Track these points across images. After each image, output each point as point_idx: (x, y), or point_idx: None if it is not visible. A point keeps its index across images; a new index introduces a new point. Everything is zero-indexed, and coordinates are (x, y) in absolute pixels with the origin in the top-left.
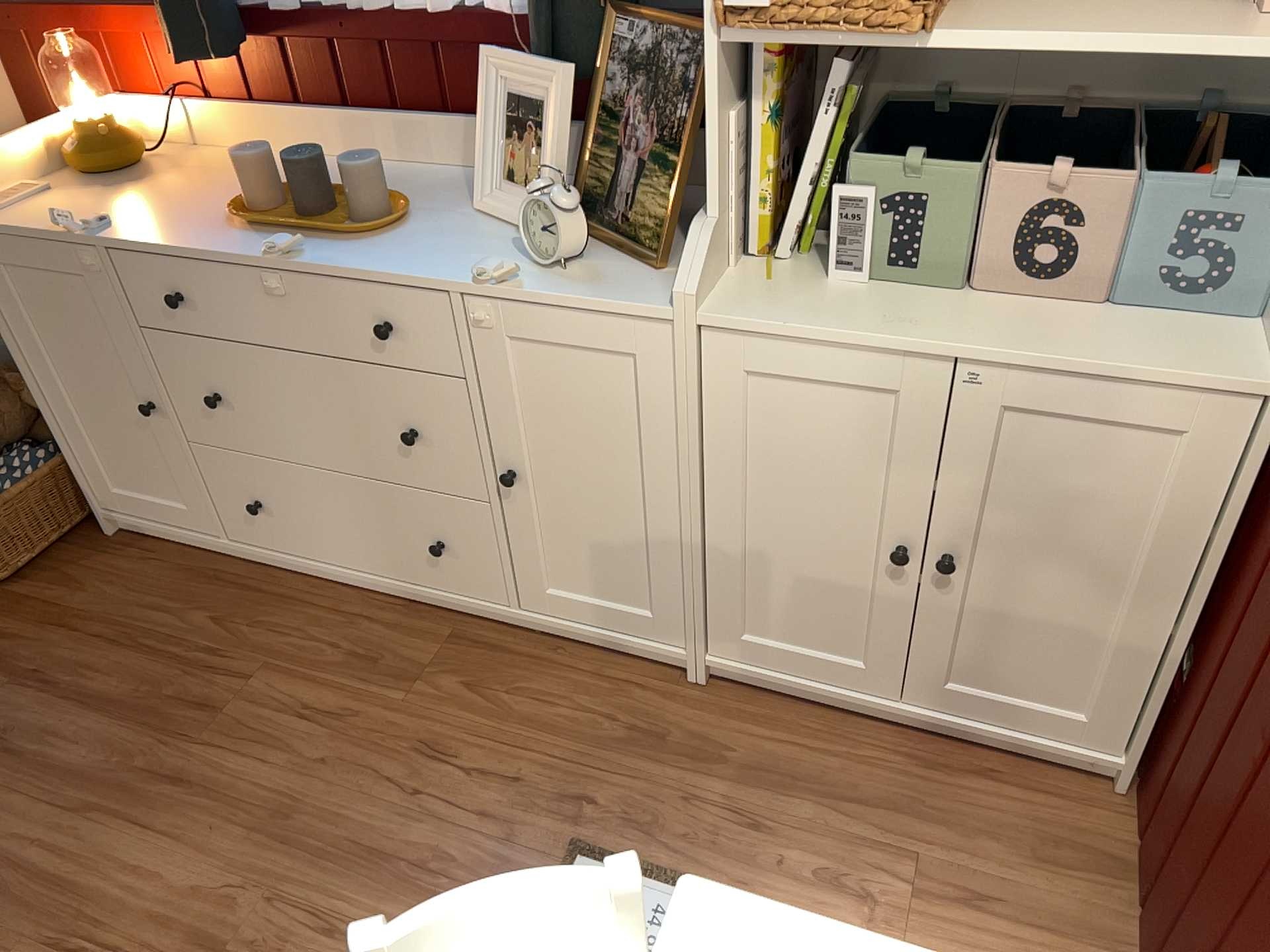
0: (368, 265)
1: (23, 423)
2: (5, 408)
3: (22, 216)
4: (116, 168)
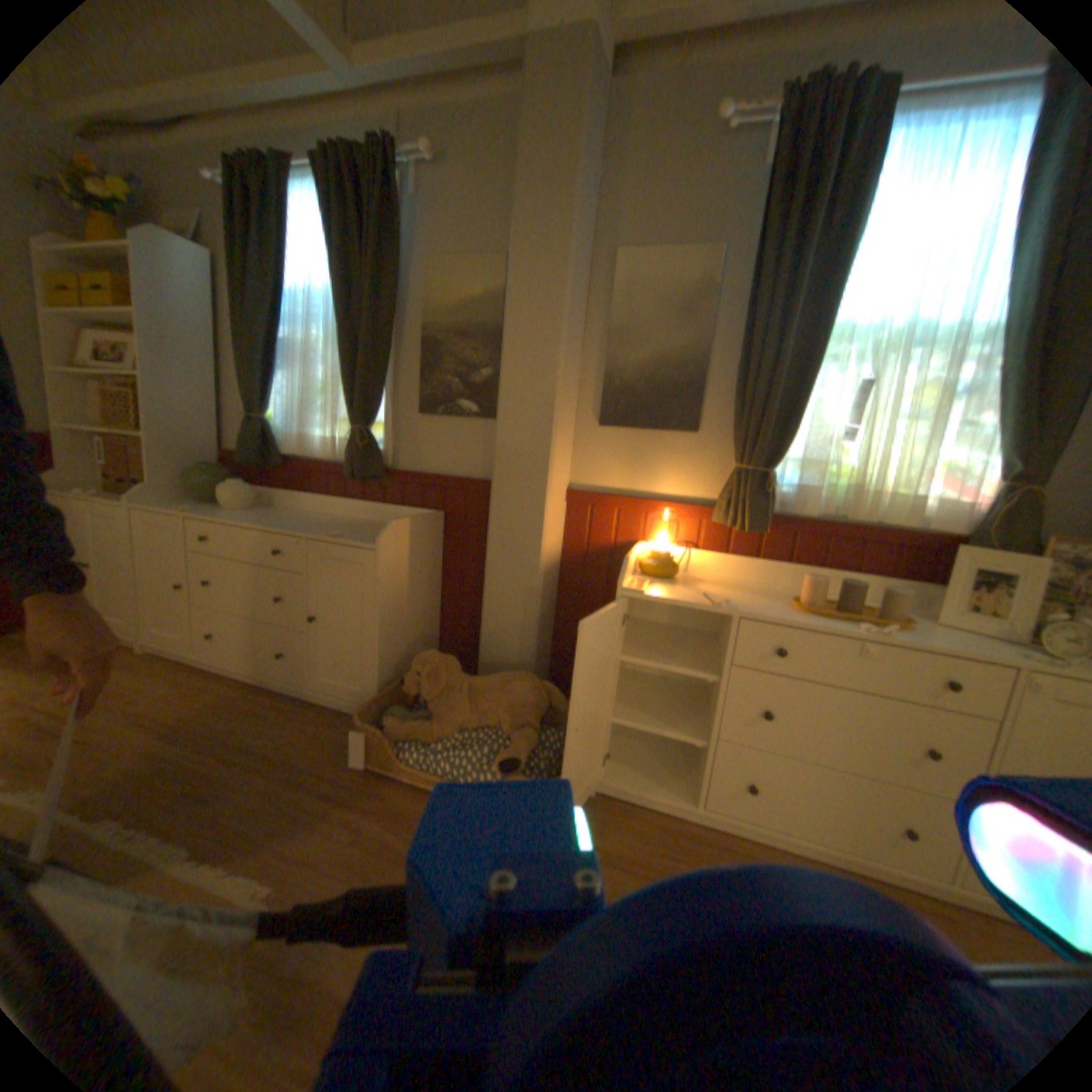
0: (933, 644)
1: (542, 711)
2: (537, 700)
3: (646, 588)
4: (669, 571)
